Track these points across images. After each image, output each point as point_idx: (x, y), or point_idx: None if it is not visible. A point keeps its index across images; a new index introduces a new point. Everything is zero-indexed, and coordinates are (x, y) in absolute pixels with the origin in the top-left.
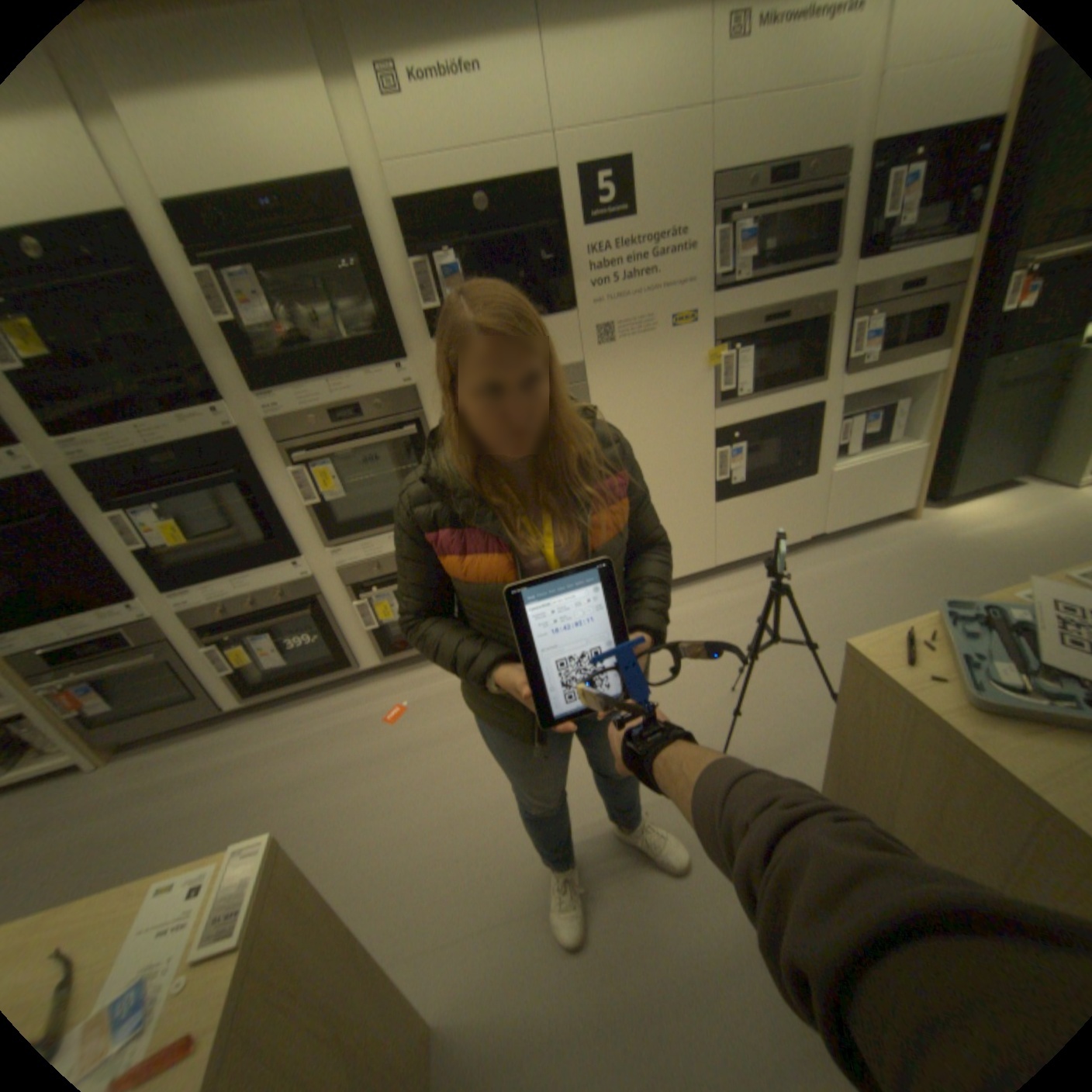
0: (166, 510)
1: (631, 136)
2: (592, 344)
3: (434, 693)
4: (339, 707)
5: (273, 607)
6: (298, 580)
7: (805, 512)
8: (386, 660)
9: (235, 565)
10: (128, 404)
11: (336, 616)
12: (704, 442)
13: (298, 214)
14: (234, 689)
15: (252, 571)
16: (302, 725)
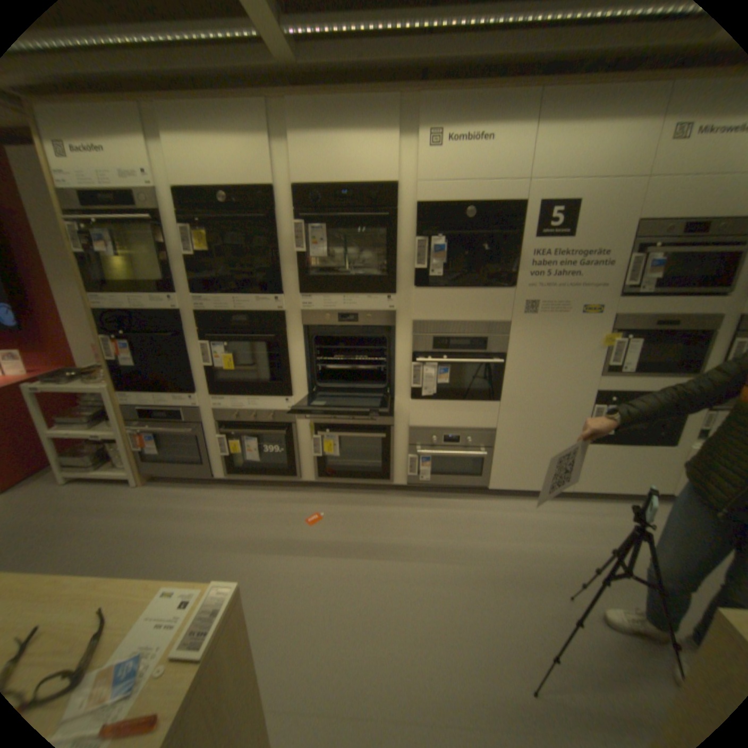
0: (230, 348)
1: (584, 187)
2: (521, 311)
3: (344, 514)
4: (282, 500)
5: (266, 423)
6: (286, 410)
7: (660, 472)
8: (319, 479)
9: (255, 390)
10: (235, 285)
11: (300, 440)
12: (587, 397)
13: (361, 202)
14: (226, 465)
15: (263, 397)
16: (256, 504)
